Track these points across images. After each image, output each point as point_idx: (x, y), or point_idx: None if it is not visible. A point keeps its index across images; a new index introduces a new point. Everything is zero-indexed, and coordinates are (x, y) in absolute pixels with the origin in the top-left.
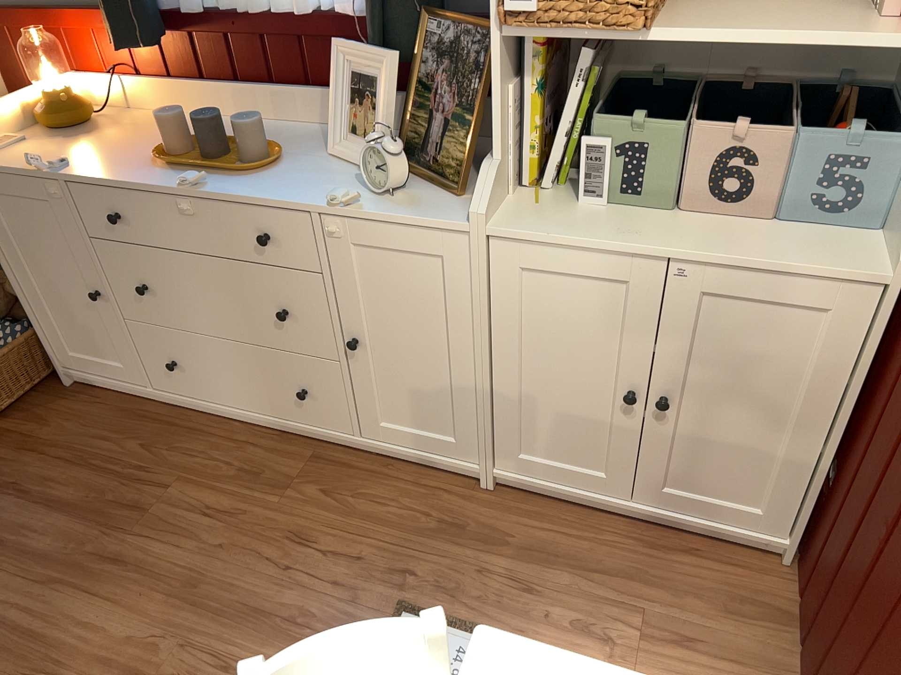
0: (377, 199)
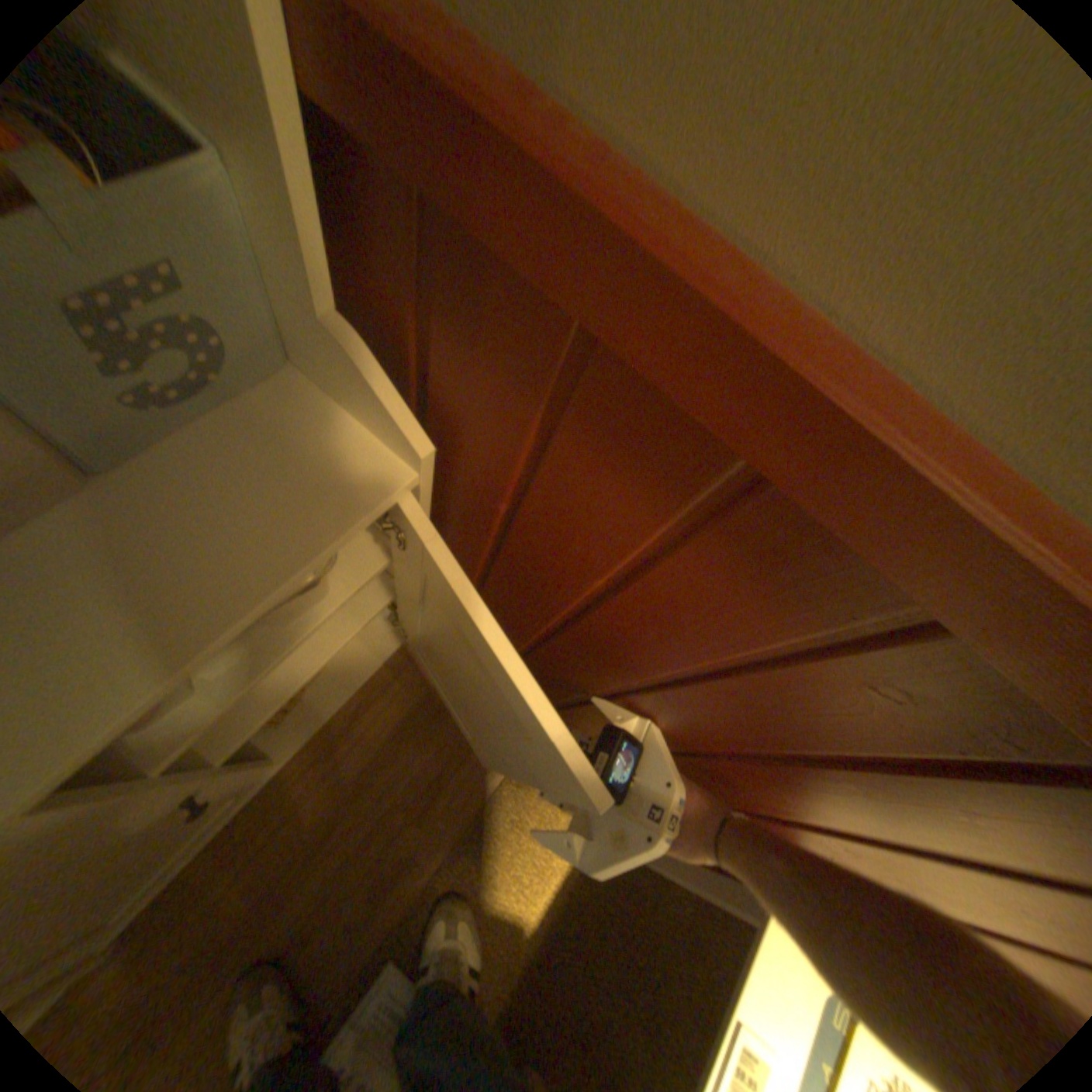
0: None
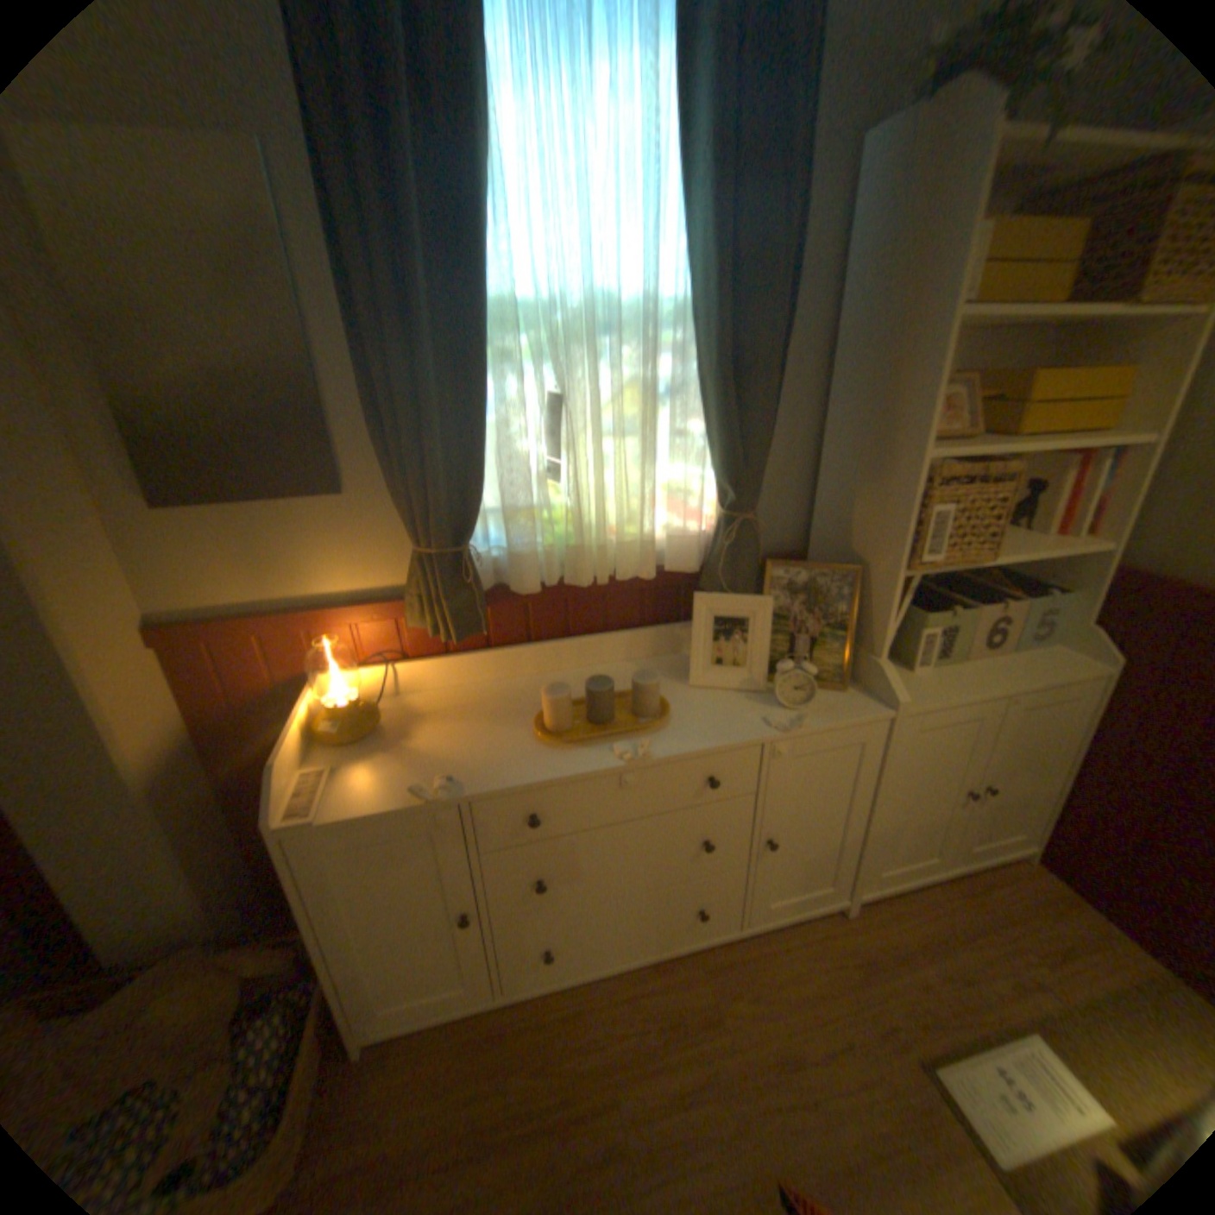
0: (803, 713)
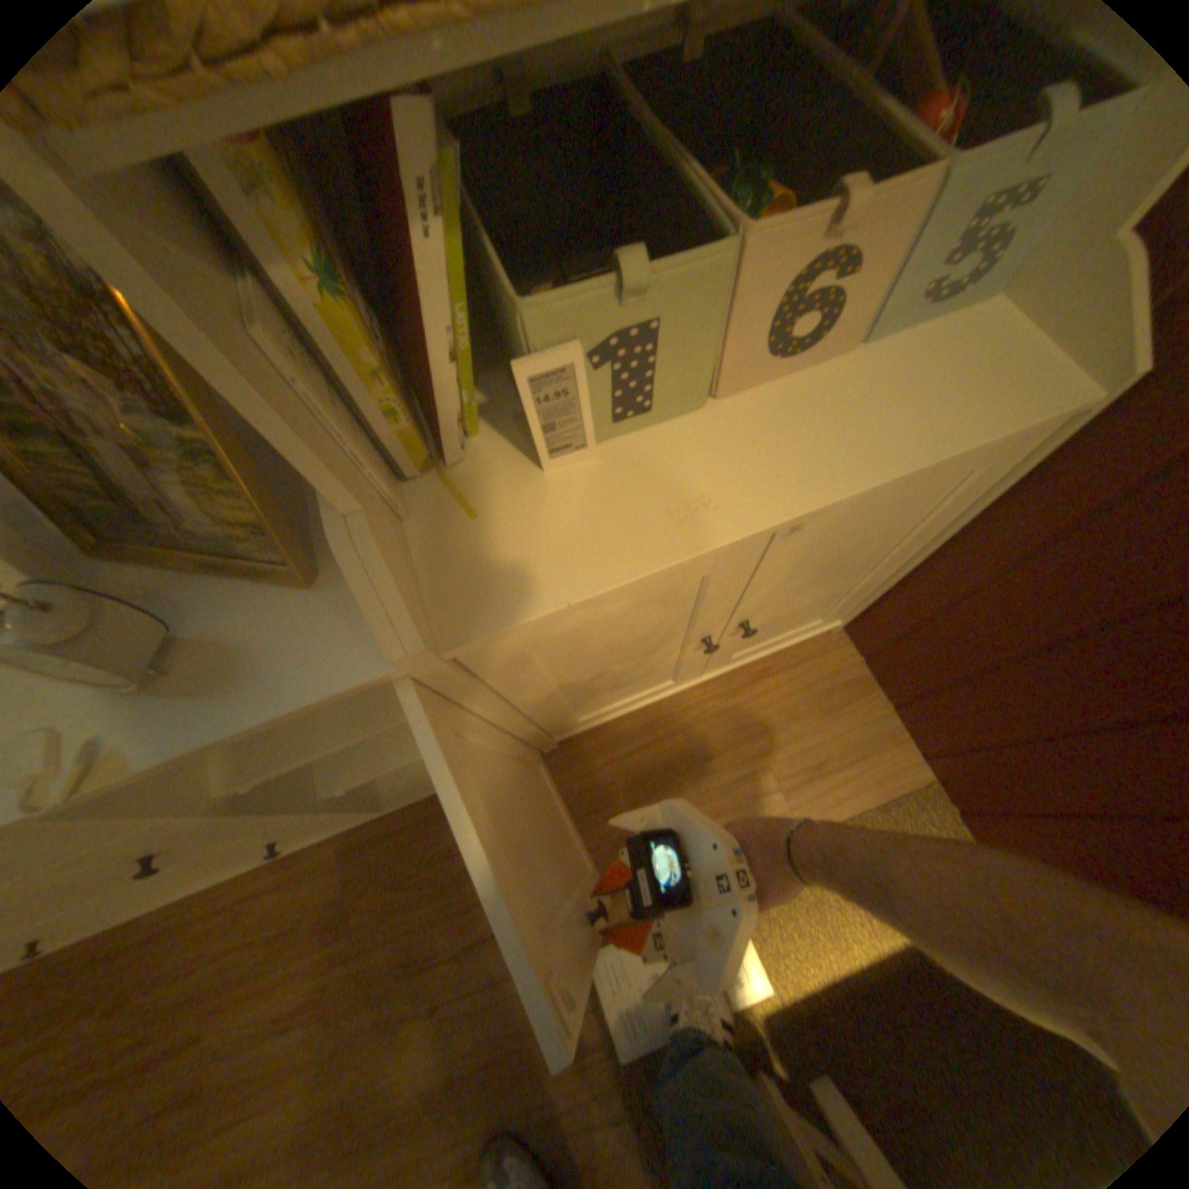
0: (129, 710)
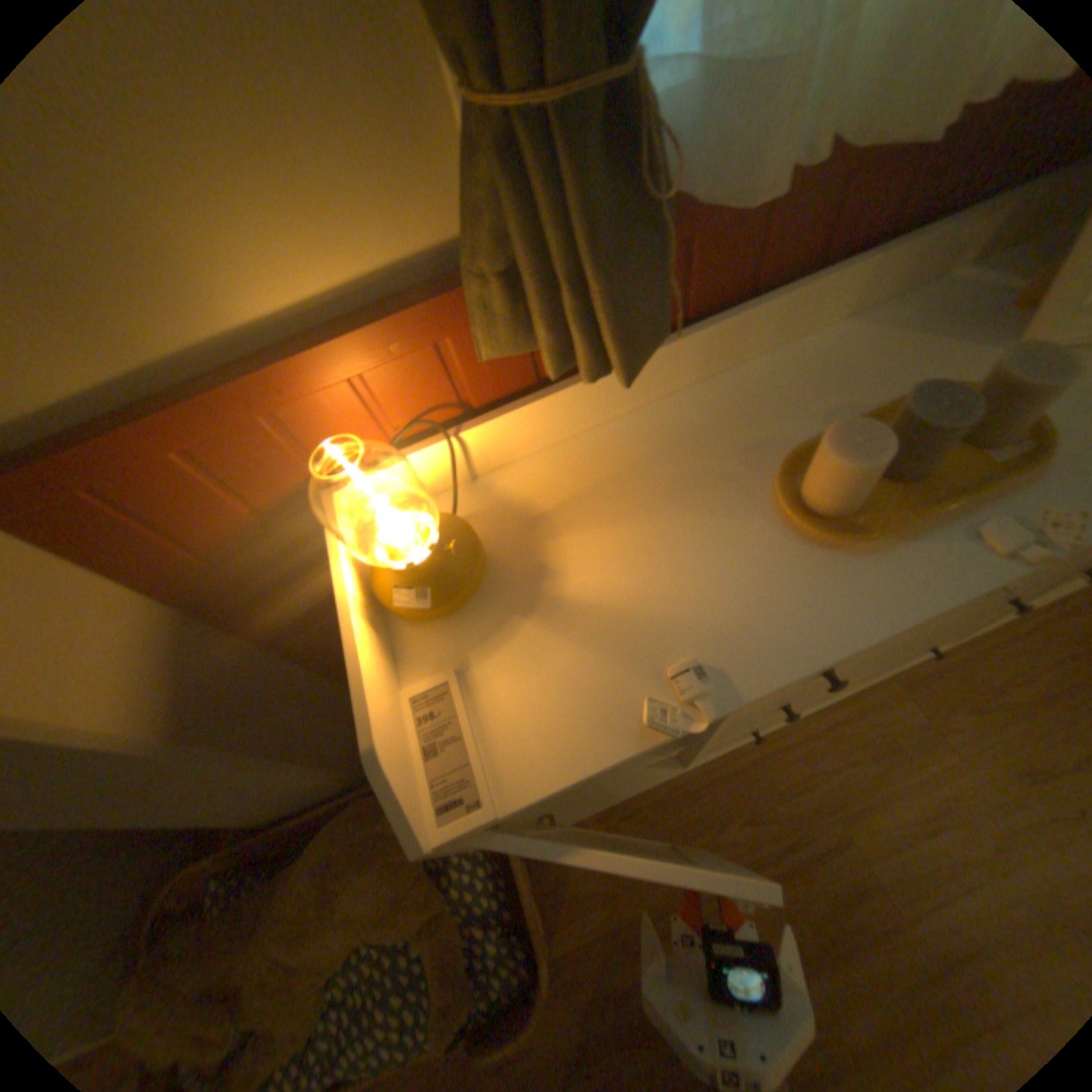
0: None
